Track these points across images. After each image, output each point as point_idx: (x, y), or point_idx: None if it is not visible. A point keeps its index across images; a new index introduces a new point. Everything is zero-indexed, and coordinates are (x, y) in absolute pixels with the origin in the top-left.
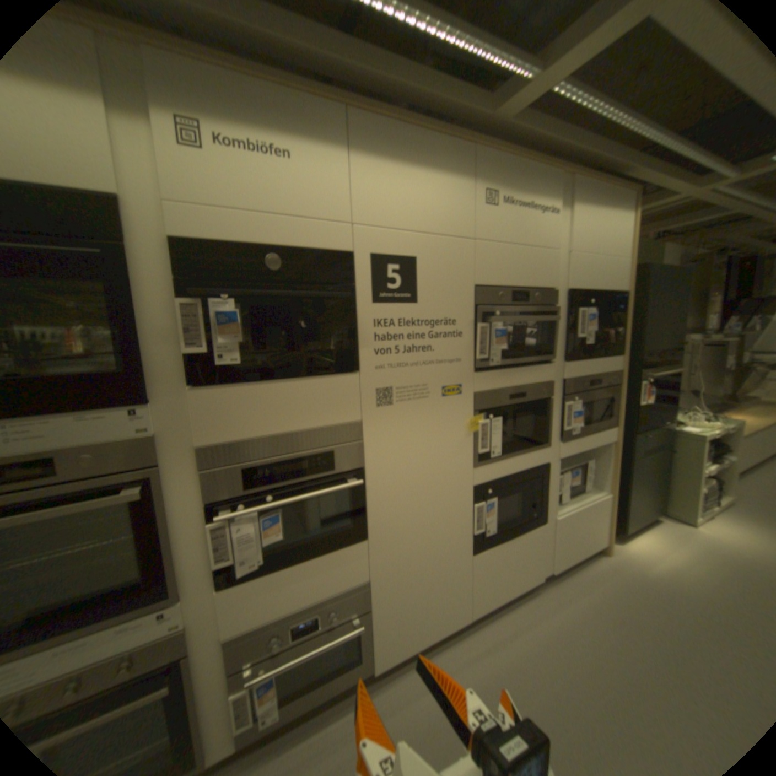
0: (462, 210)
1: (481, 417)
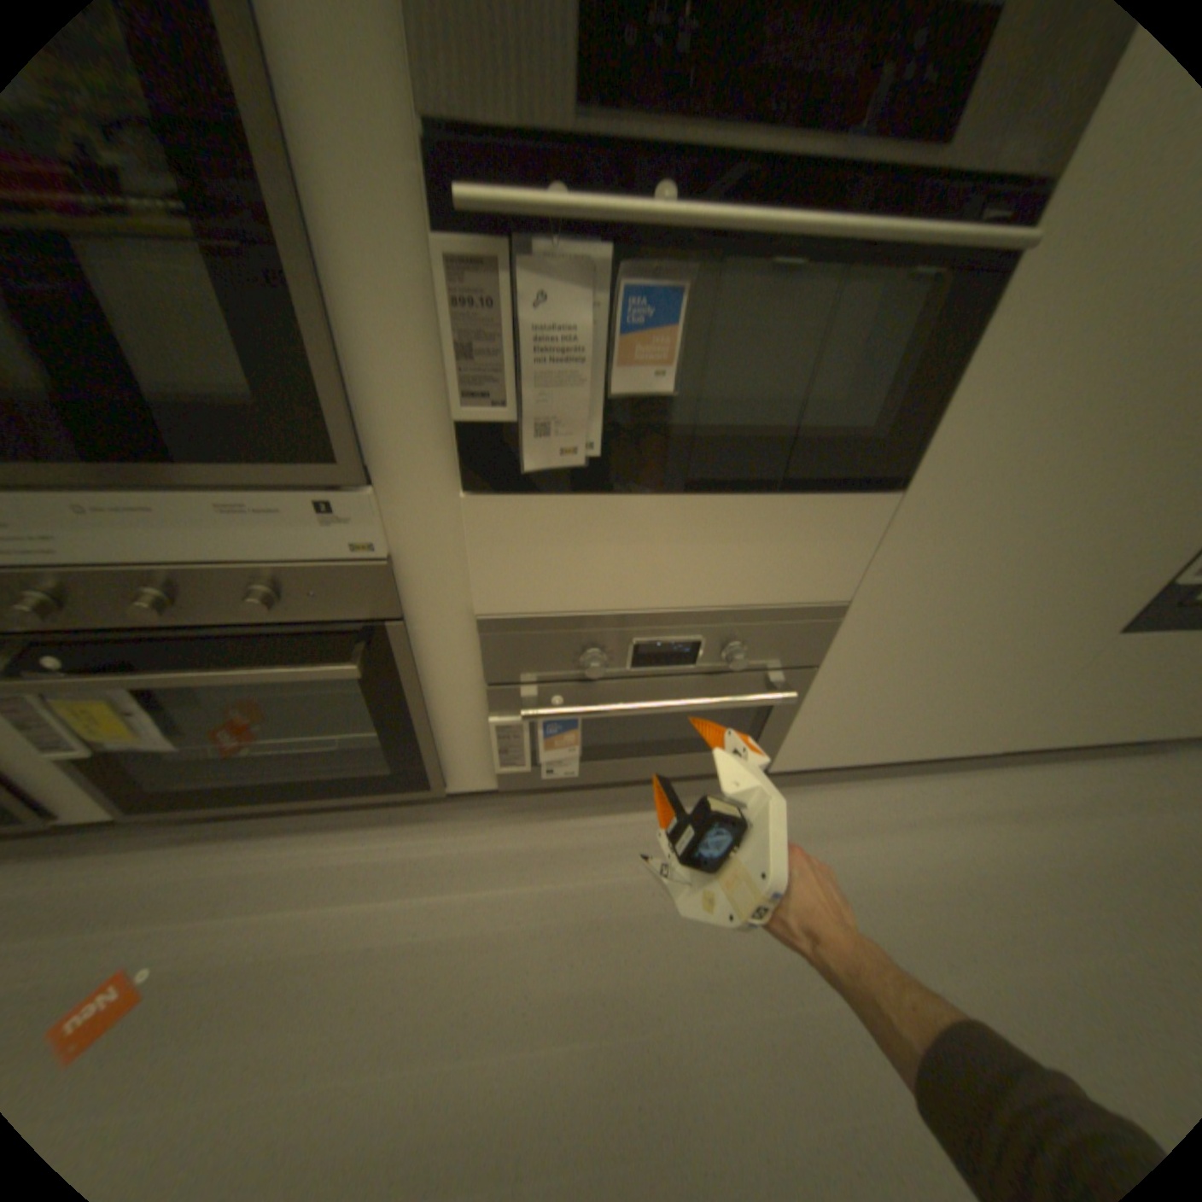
0: None
1: None
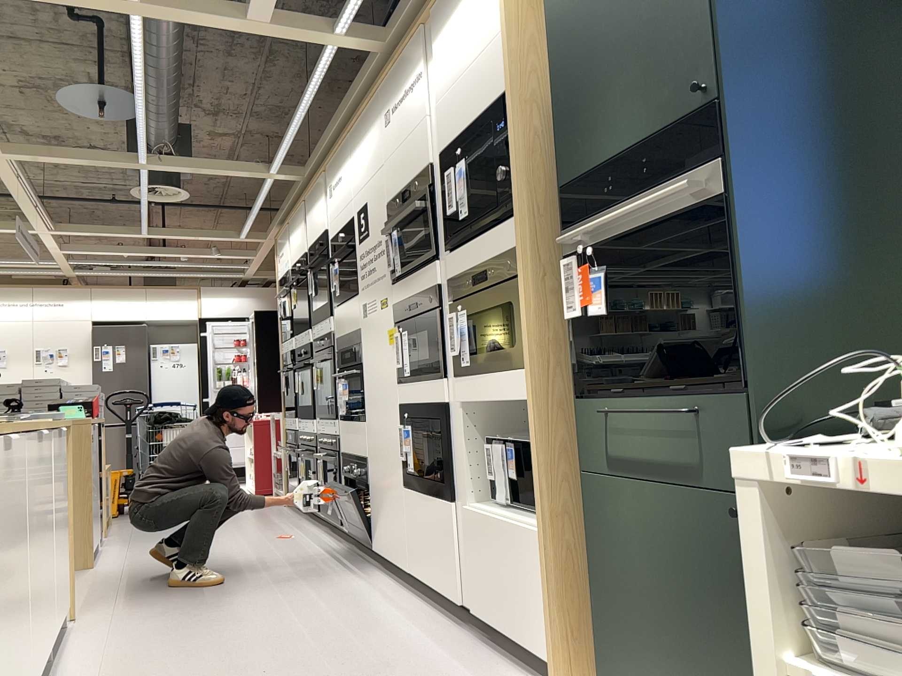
0: (378, 147)
1: (397, 329)
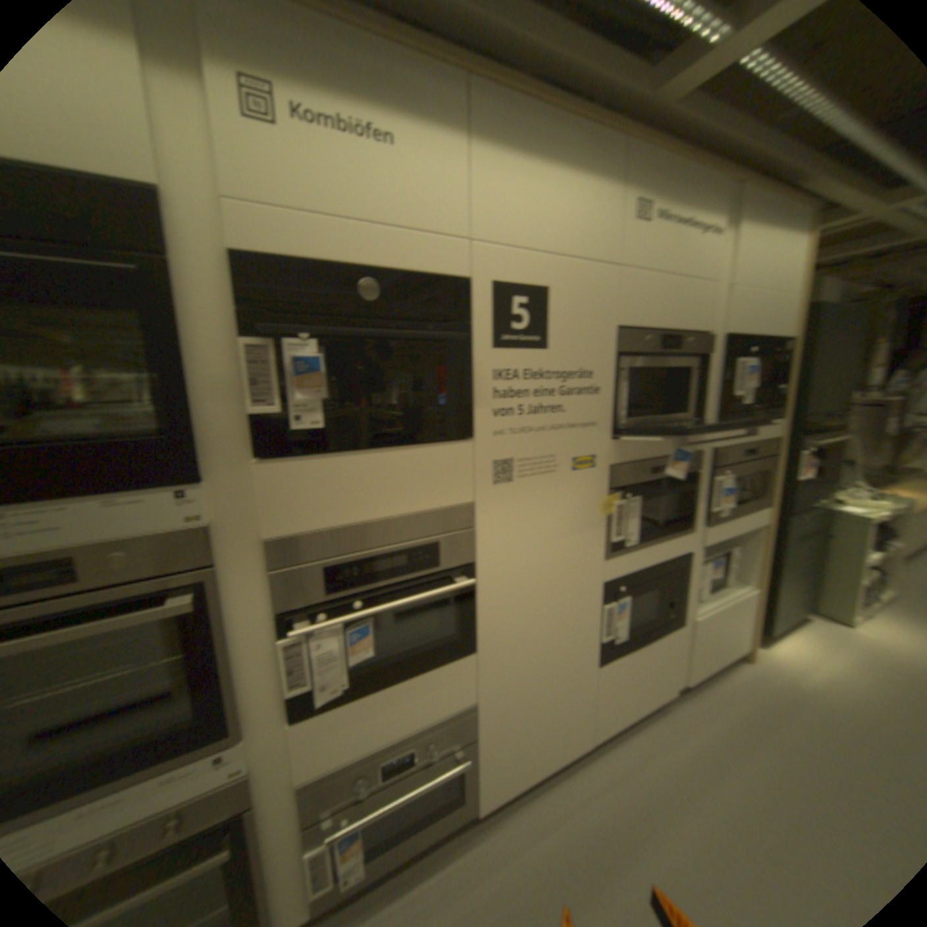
0: (609, 225)
1: (618, 496)
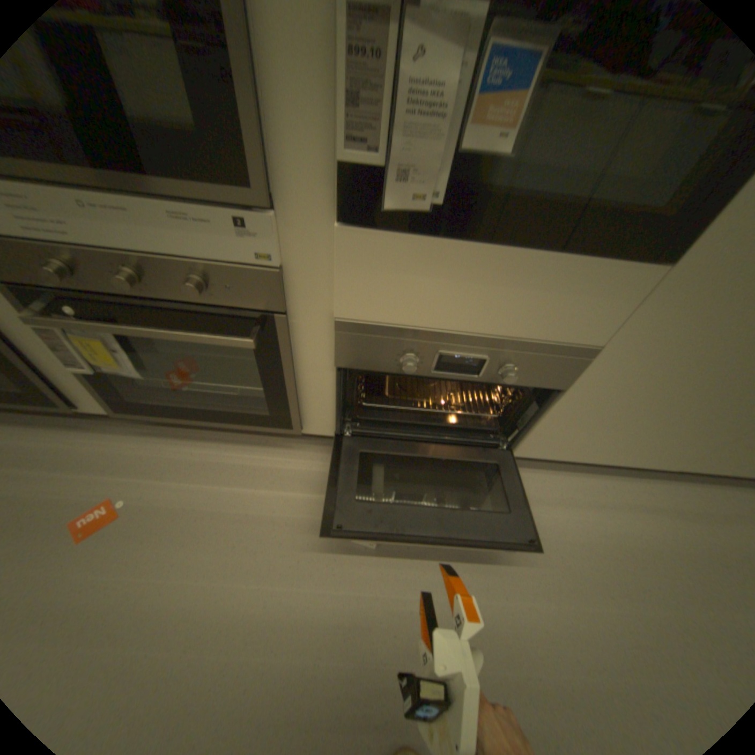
0: None
1: None
